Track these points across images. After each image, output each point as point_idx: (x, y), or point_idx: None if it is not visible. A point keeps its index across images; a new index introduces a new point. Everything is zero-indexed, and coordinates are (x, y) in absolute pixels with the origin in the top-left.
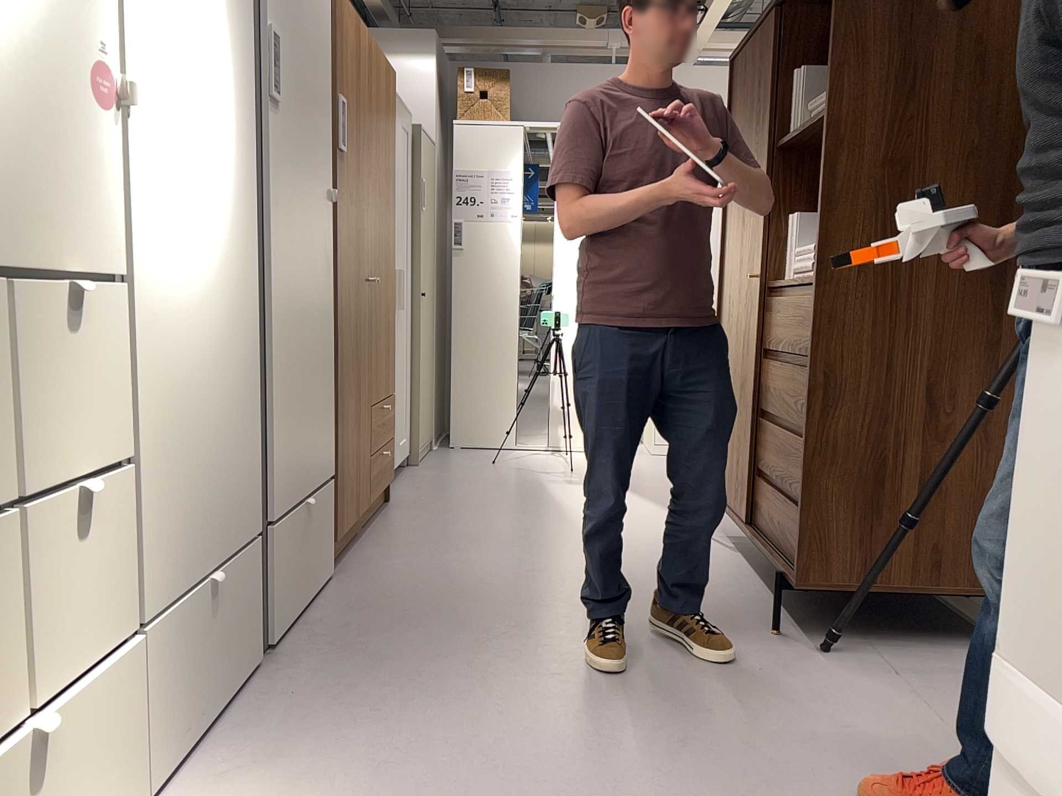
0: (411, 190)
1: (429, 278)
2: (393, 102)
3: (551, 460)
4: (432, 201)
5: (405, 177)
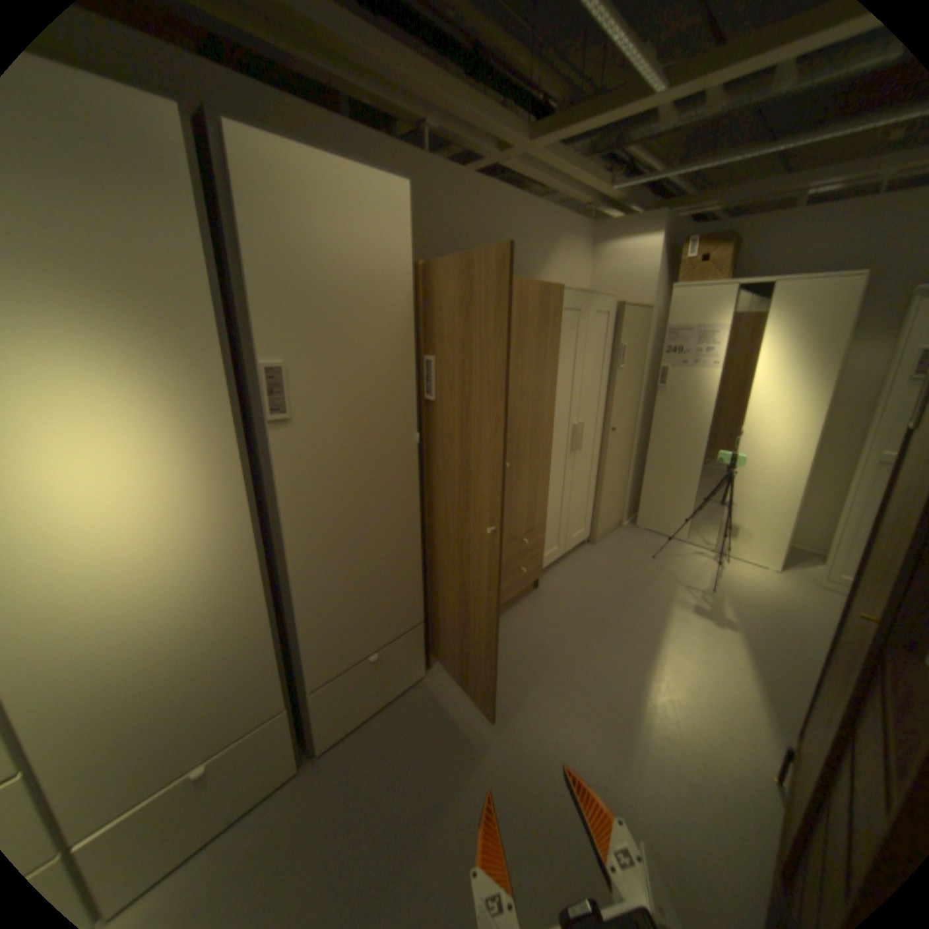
0: (608, 355)
1: (628, 413)
2: (555, 312)
3: (706, 567)
4: (641, 354)
5: (601, 348)
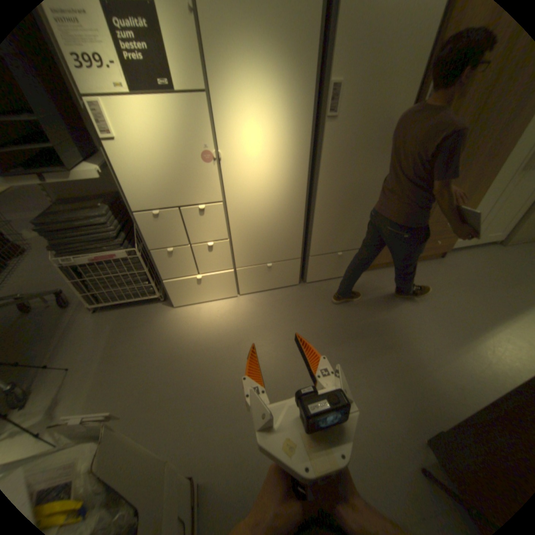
0: None
1: None
2: None
3: None
4: None
5: None
